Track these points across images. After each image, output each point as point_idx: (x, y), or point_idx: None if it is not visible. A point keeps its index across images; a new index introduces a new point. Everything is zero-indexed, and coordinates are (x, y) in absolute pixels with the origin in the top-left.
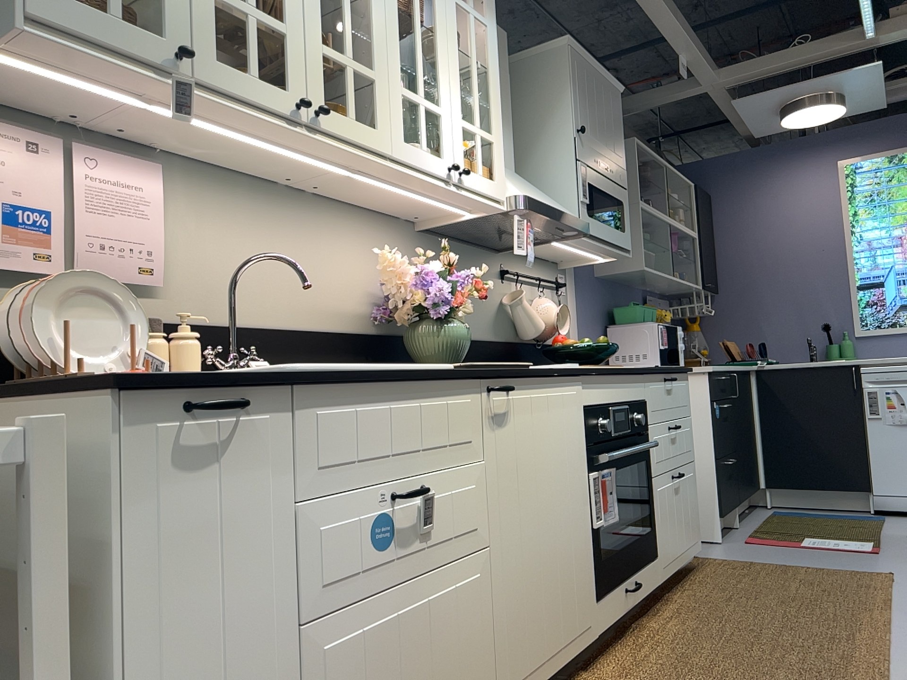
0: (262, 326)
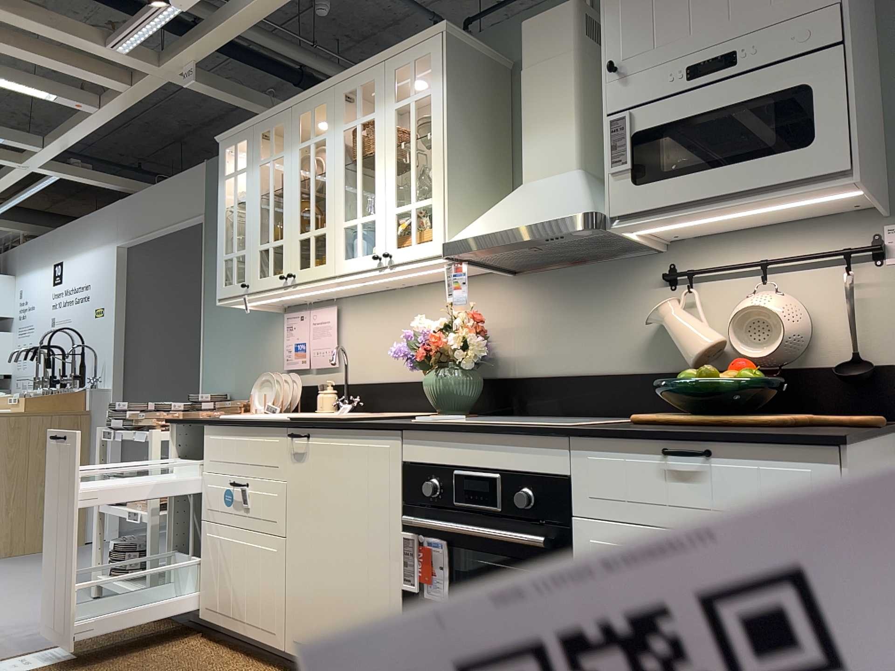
0: (382, 381)
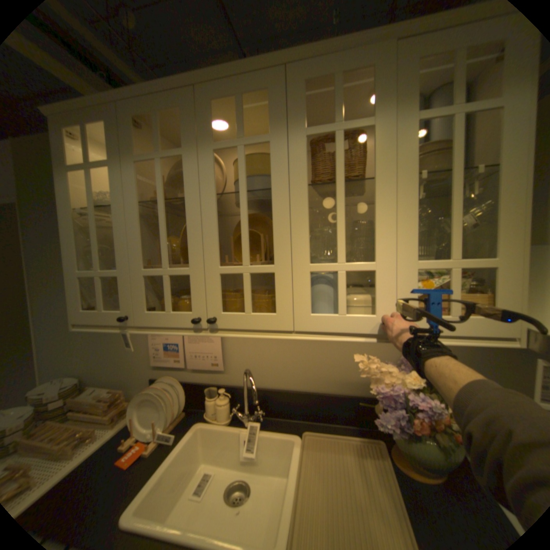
0: (282, 389)
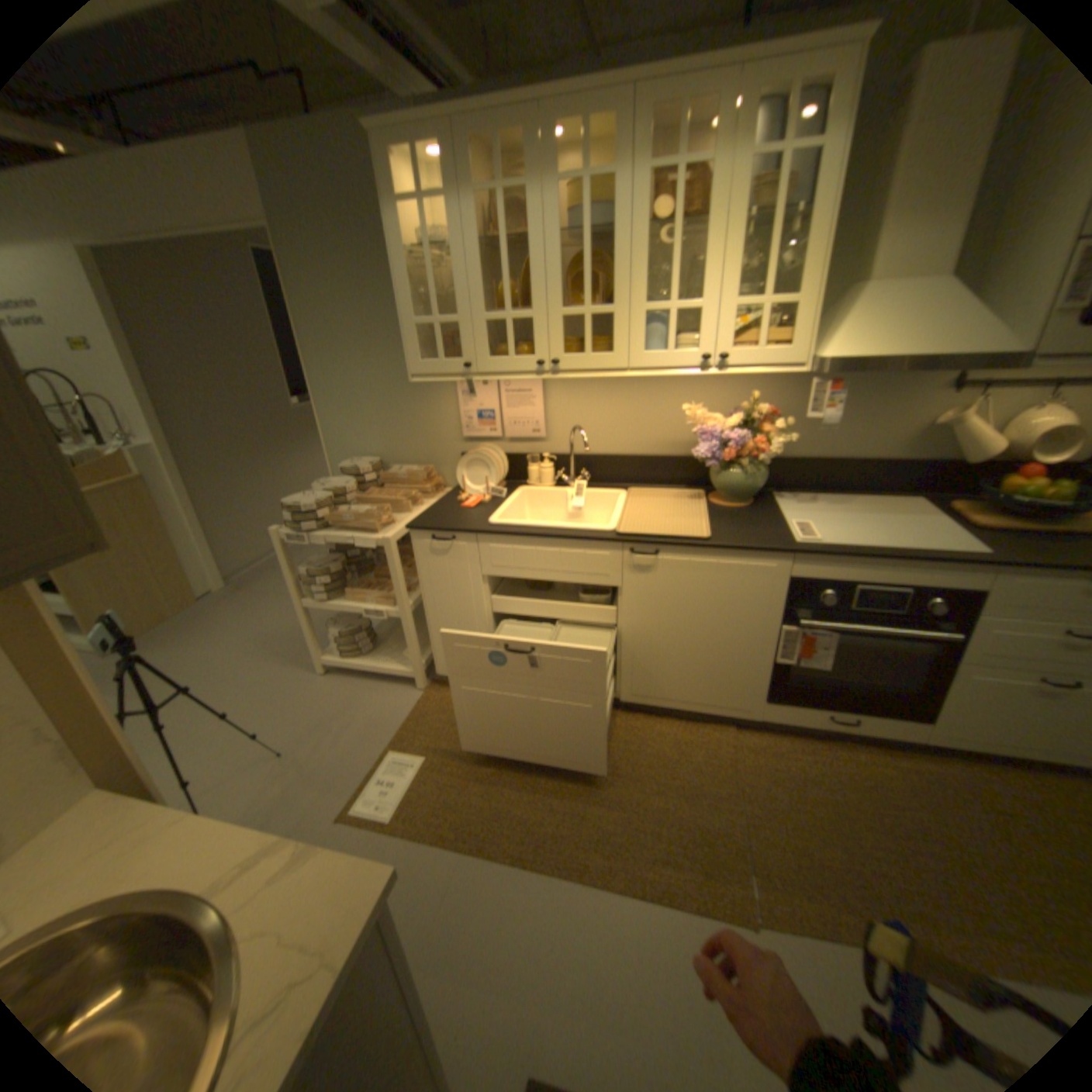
0: (608, 454)
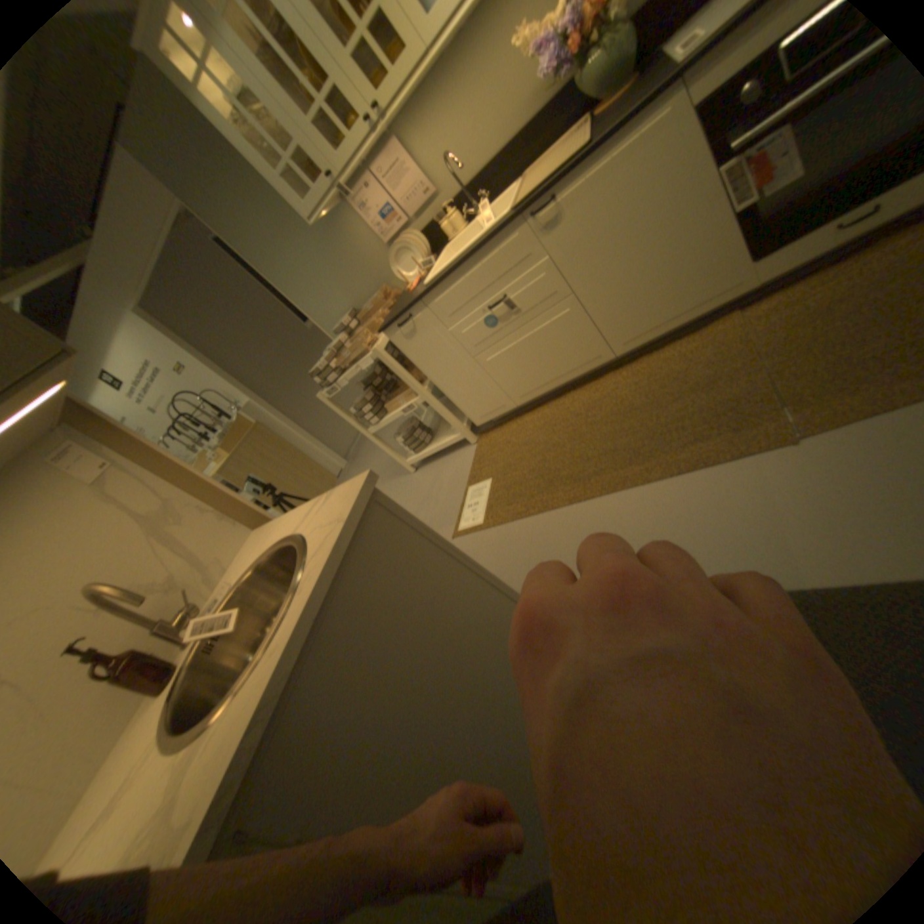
0: (491, 157)
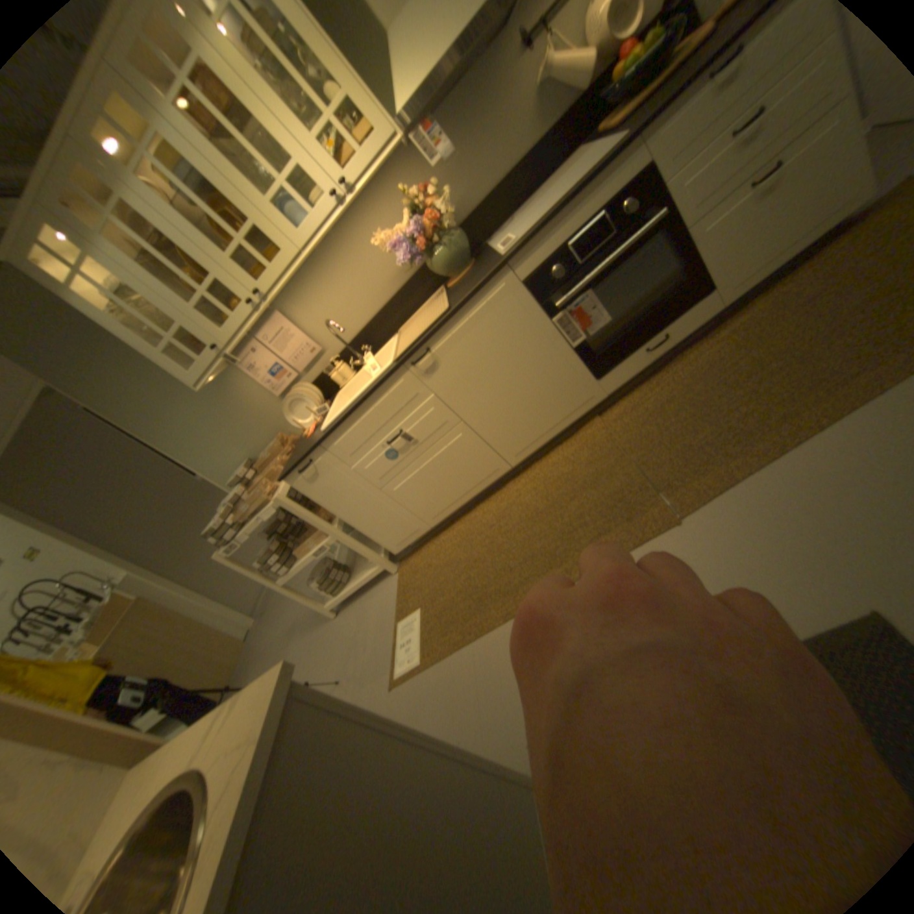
0: (369, 320)
